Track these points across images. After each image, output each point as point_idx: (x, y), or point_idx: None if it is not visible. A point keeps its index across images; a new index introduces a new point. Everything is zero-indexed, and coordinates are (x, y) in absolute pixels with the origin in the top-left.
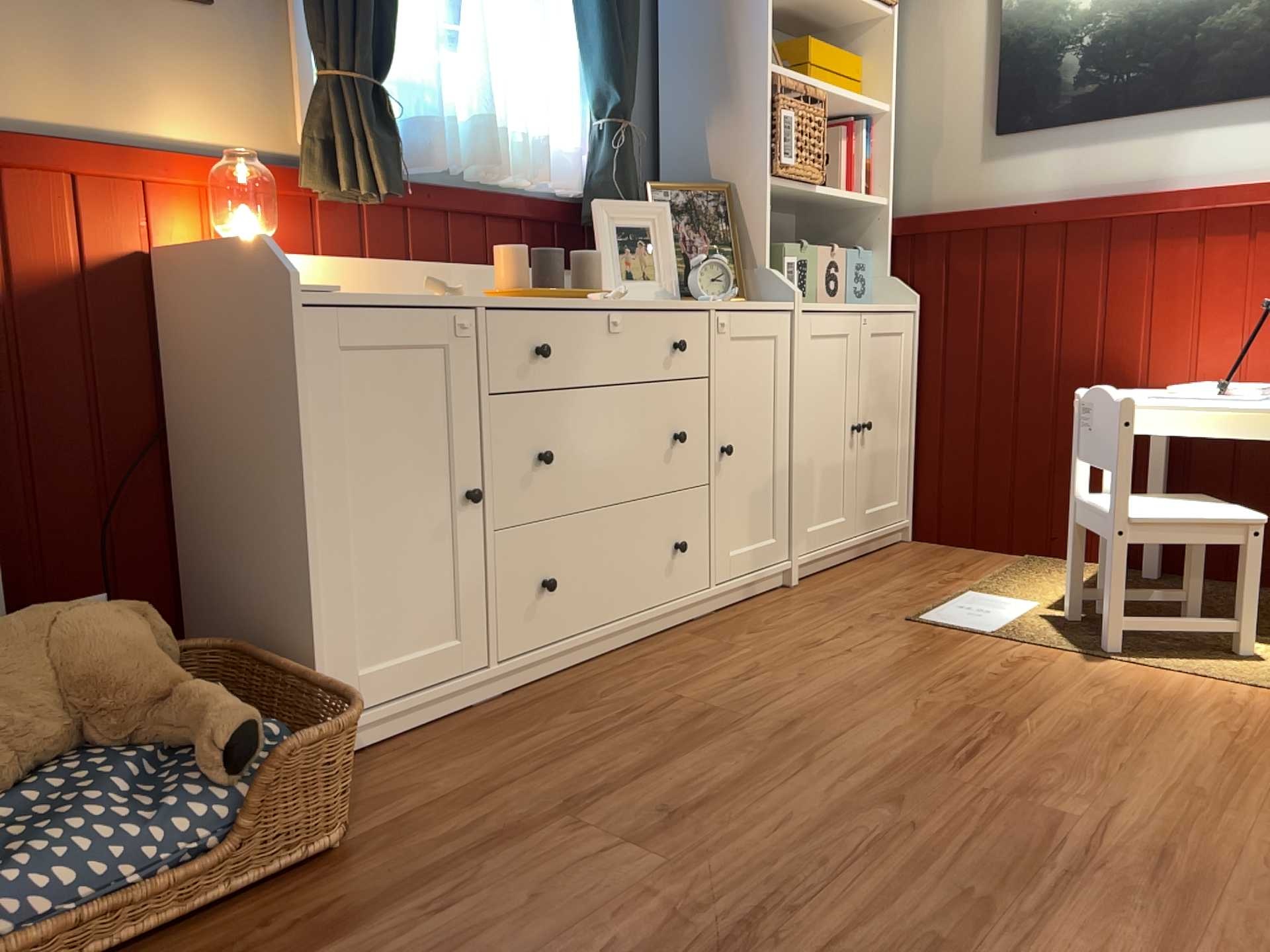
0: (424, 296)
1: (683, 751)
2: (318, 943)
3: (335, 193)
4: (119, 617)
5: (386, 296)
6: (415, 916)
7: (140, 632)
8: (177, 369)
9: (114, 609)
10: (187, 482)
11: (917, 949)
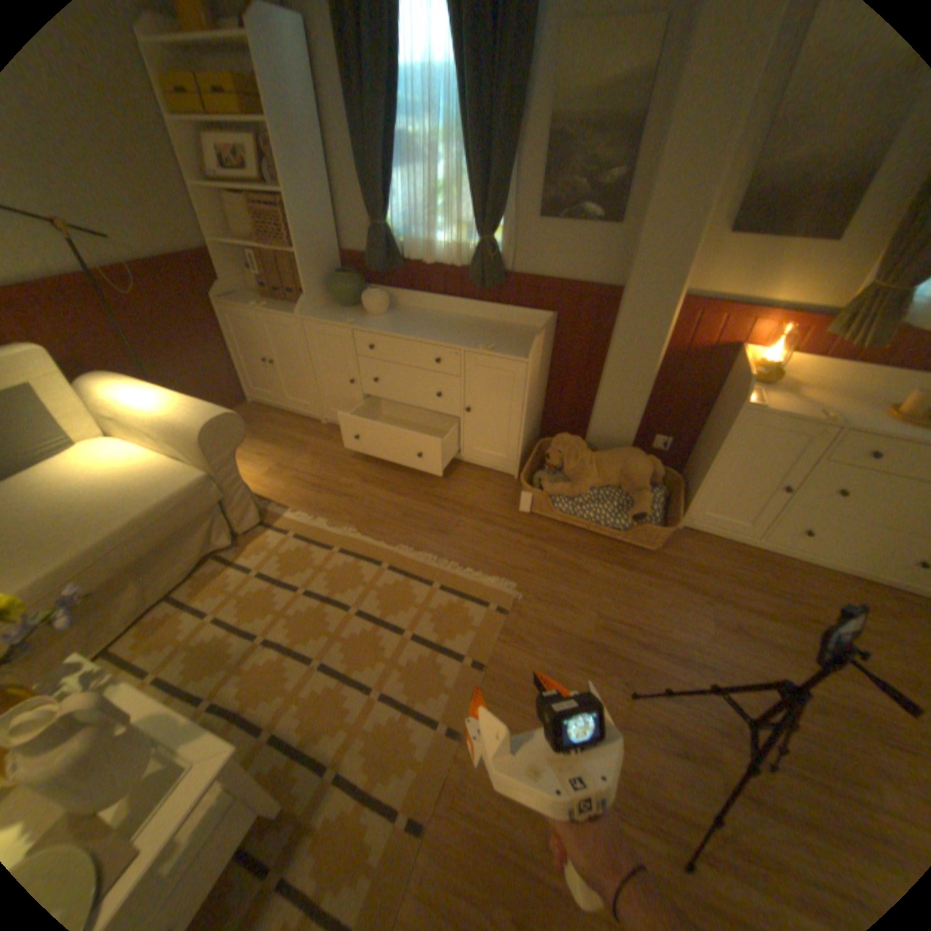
0: (824, 412)
1: (785, 623)
2: (625, 566)
3: (844, 337)
4: (646, 464)
5: (800, 409)
6: (647, 582)
7: (648, 470)
8: (726, 388)
9: (648, 460)
10: (709, 422)
11: (735, 723)
